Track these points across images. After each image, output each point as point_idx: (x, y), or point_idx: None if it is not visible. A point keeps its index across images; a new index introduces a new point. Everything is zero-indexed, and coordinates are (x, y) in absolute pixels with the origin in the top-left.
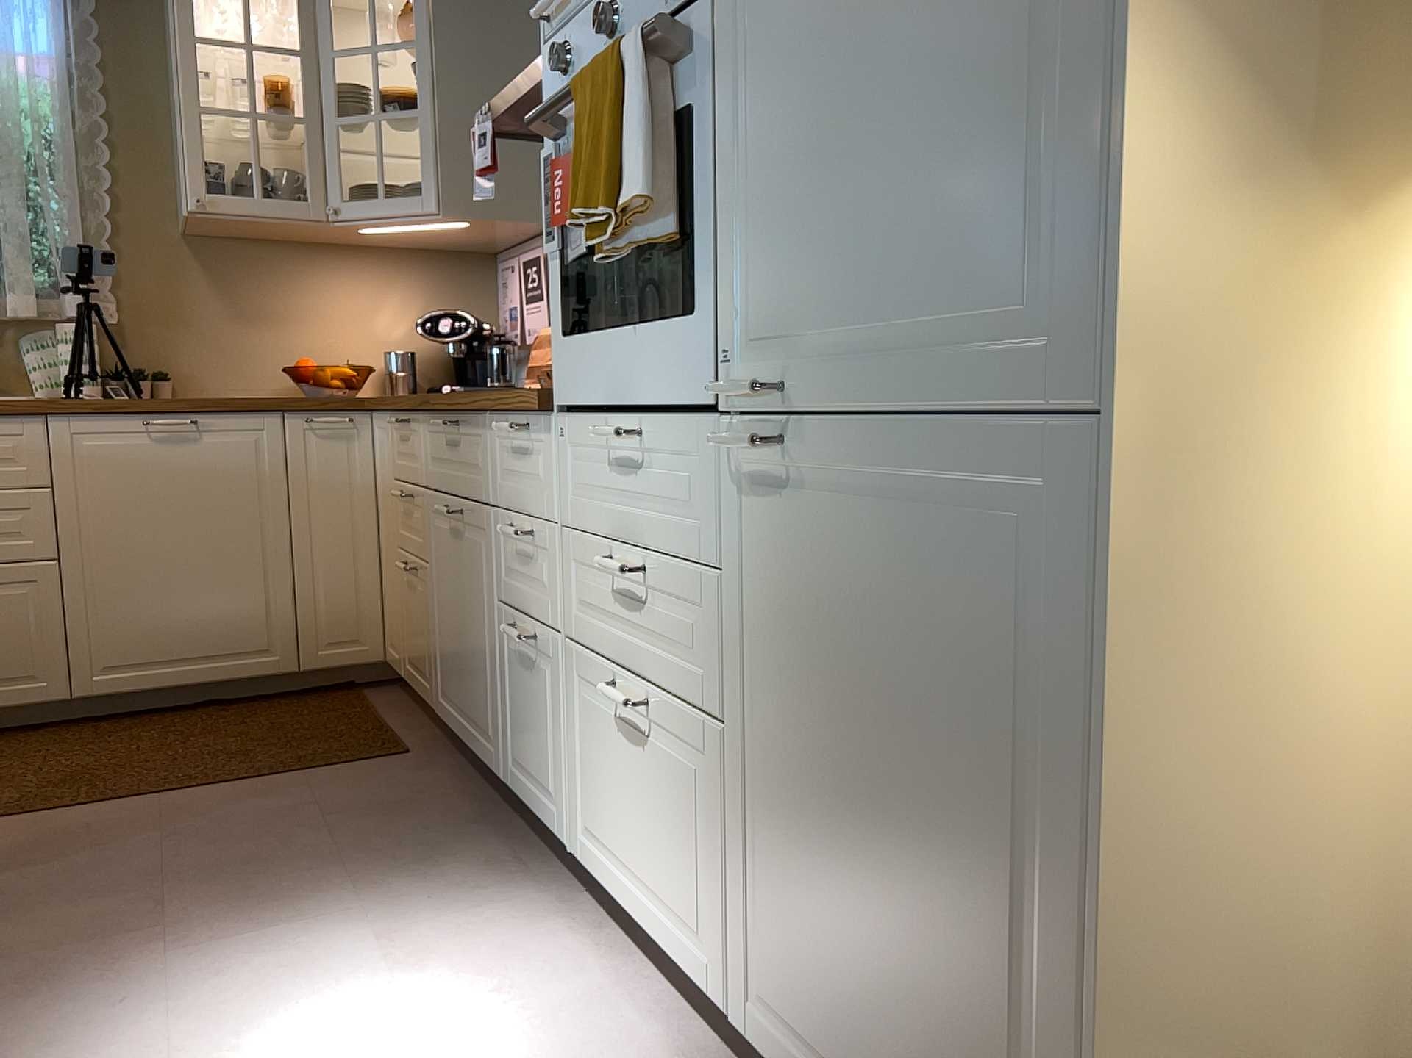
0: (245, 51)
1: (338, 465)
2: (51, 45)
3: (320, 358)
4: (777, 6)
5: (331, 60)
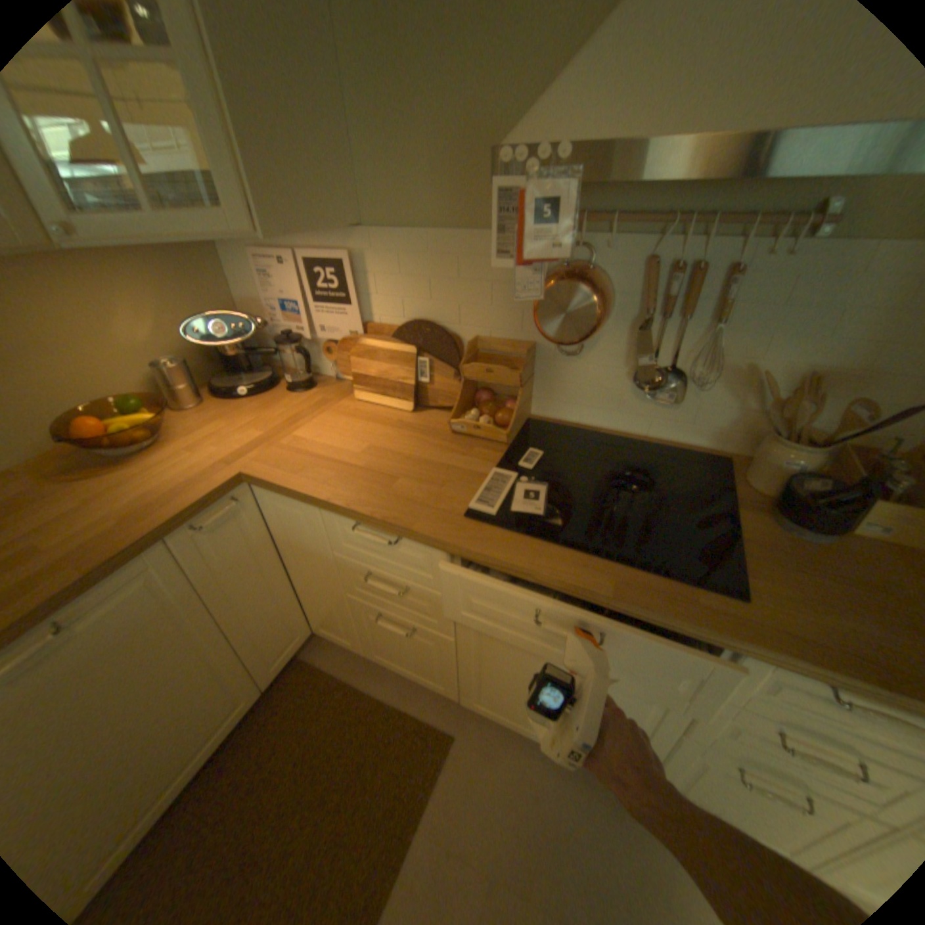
0: None
1: (236, 544)
2: None
3: (71, 392)
4: None
5: None
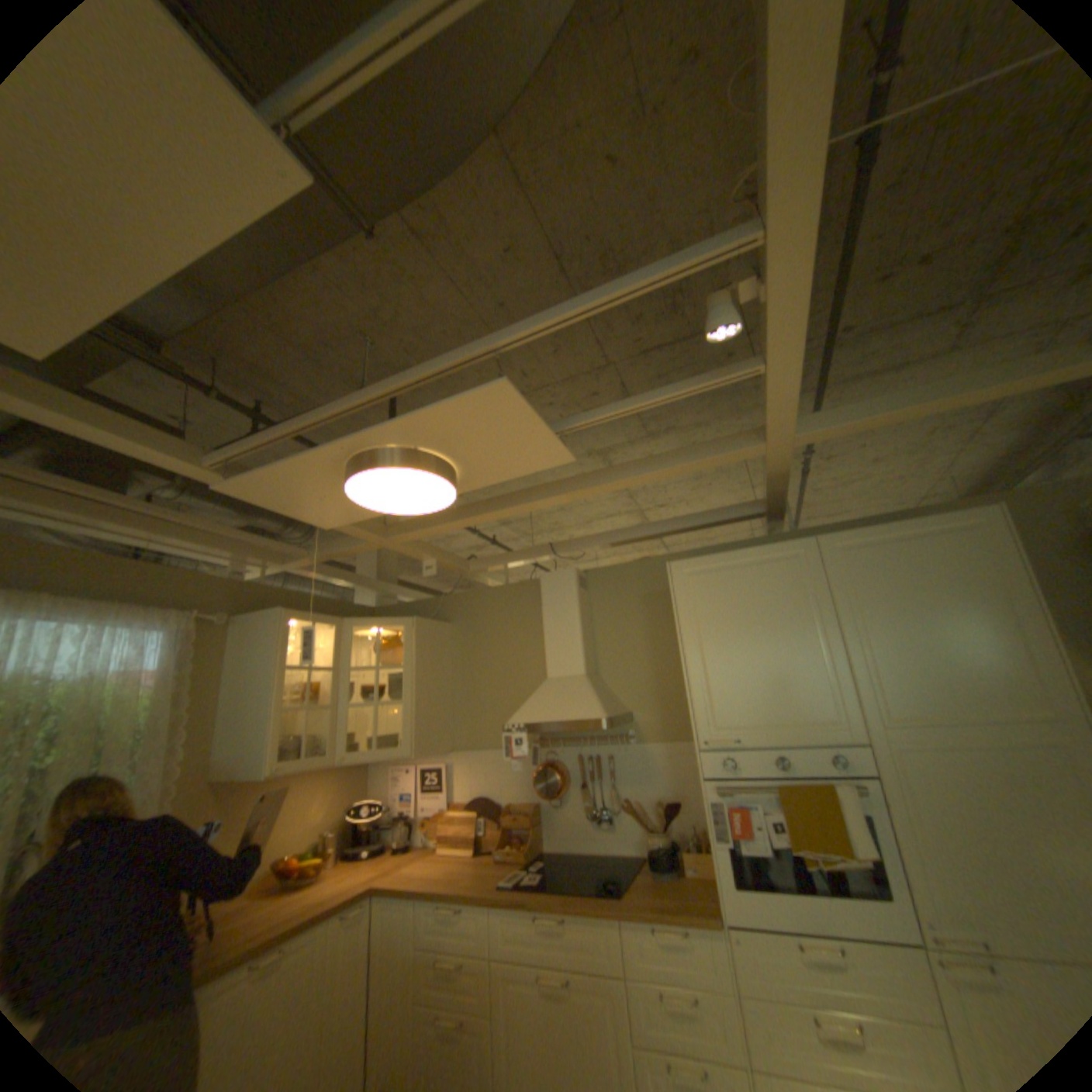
0: (305, 673)
1: (351, 950)
2: (160, 668)
3: (276, 853)
4: (927, 799)
5: (347, 674)
